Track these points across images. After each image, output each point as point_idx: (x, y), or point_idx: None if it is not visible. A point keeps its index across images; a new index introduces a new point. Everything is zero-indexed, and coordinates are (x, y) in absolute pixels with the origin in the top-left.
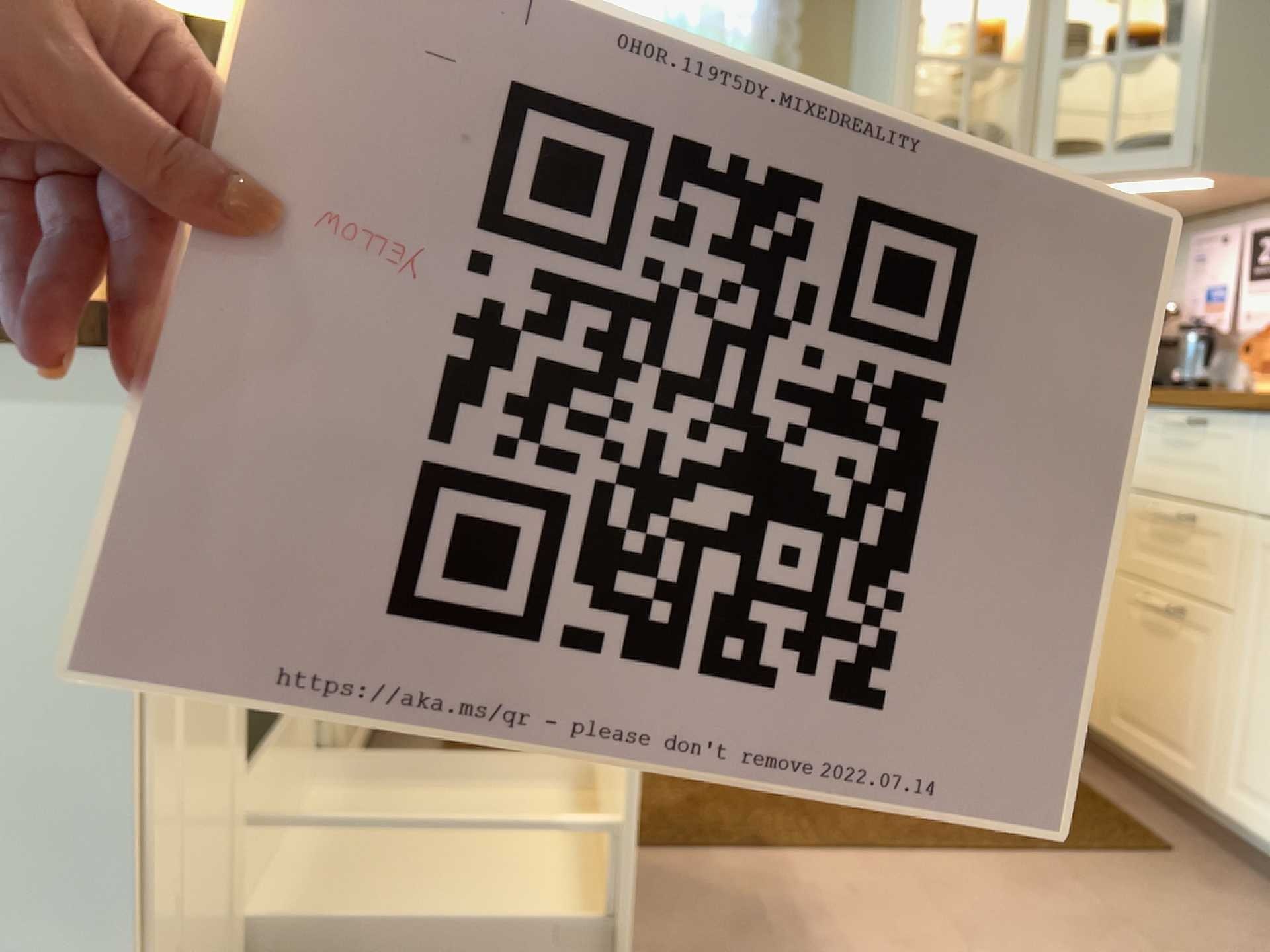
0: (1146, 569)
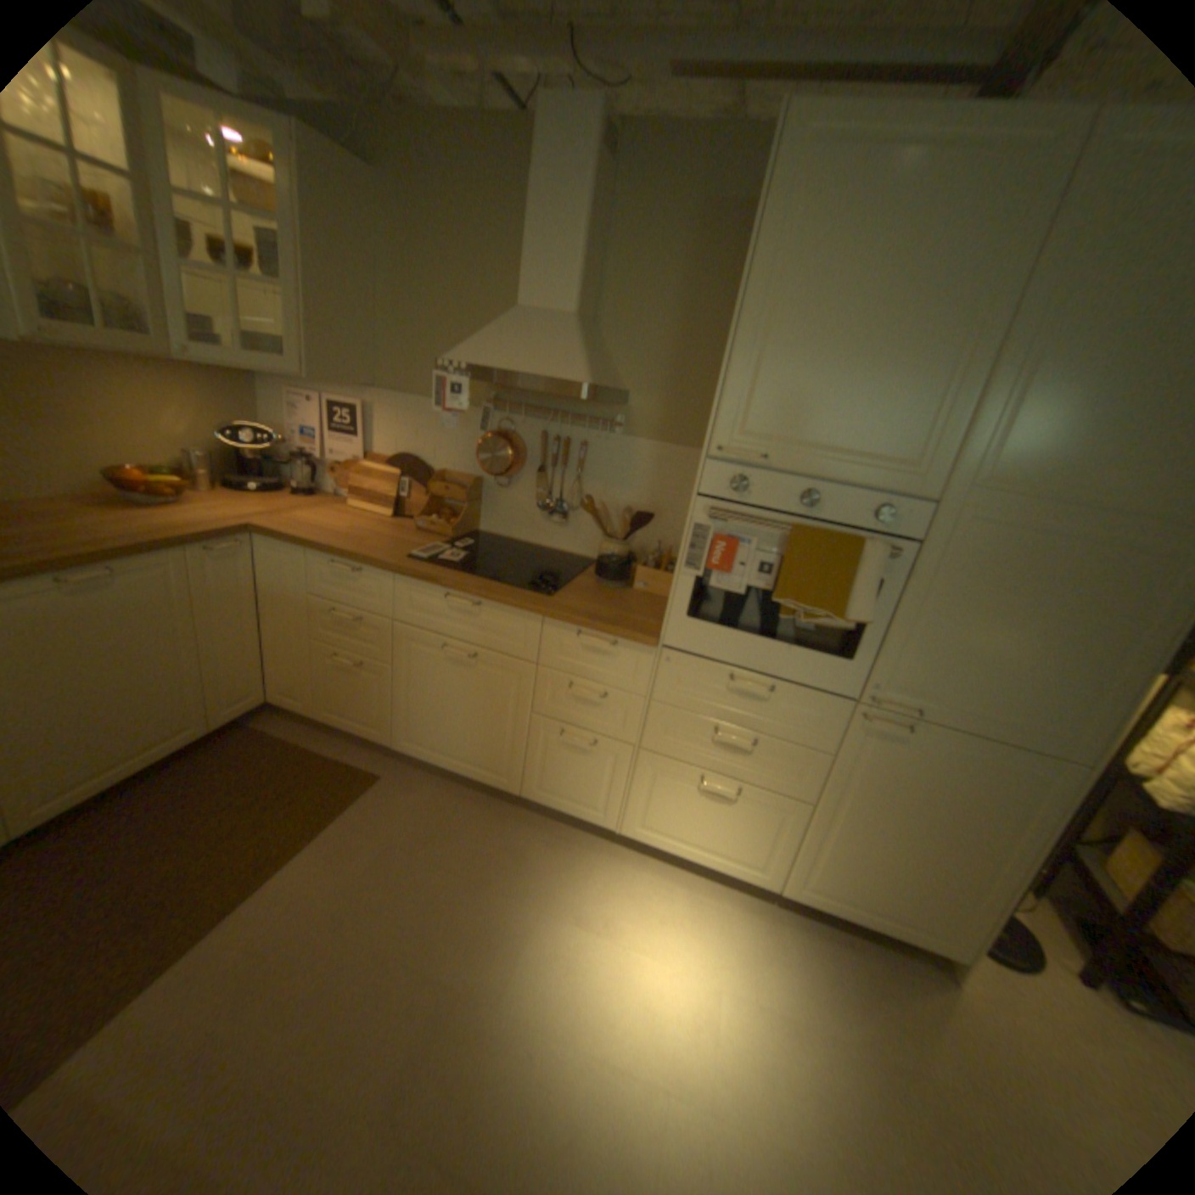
0: (328, 639)
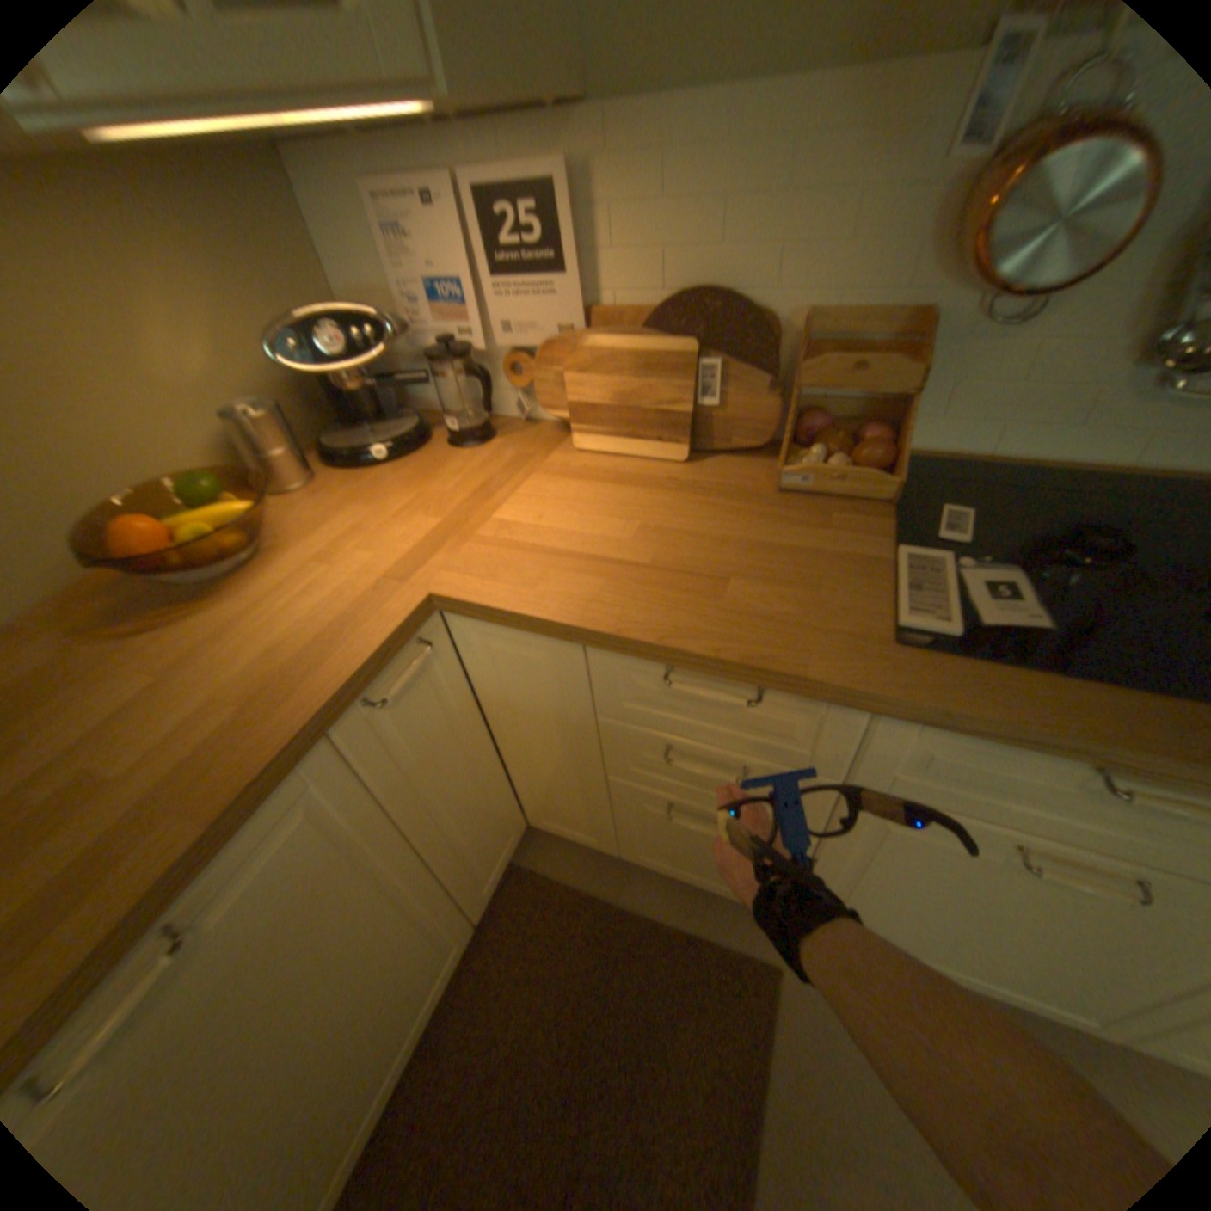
0: (653, 783)
